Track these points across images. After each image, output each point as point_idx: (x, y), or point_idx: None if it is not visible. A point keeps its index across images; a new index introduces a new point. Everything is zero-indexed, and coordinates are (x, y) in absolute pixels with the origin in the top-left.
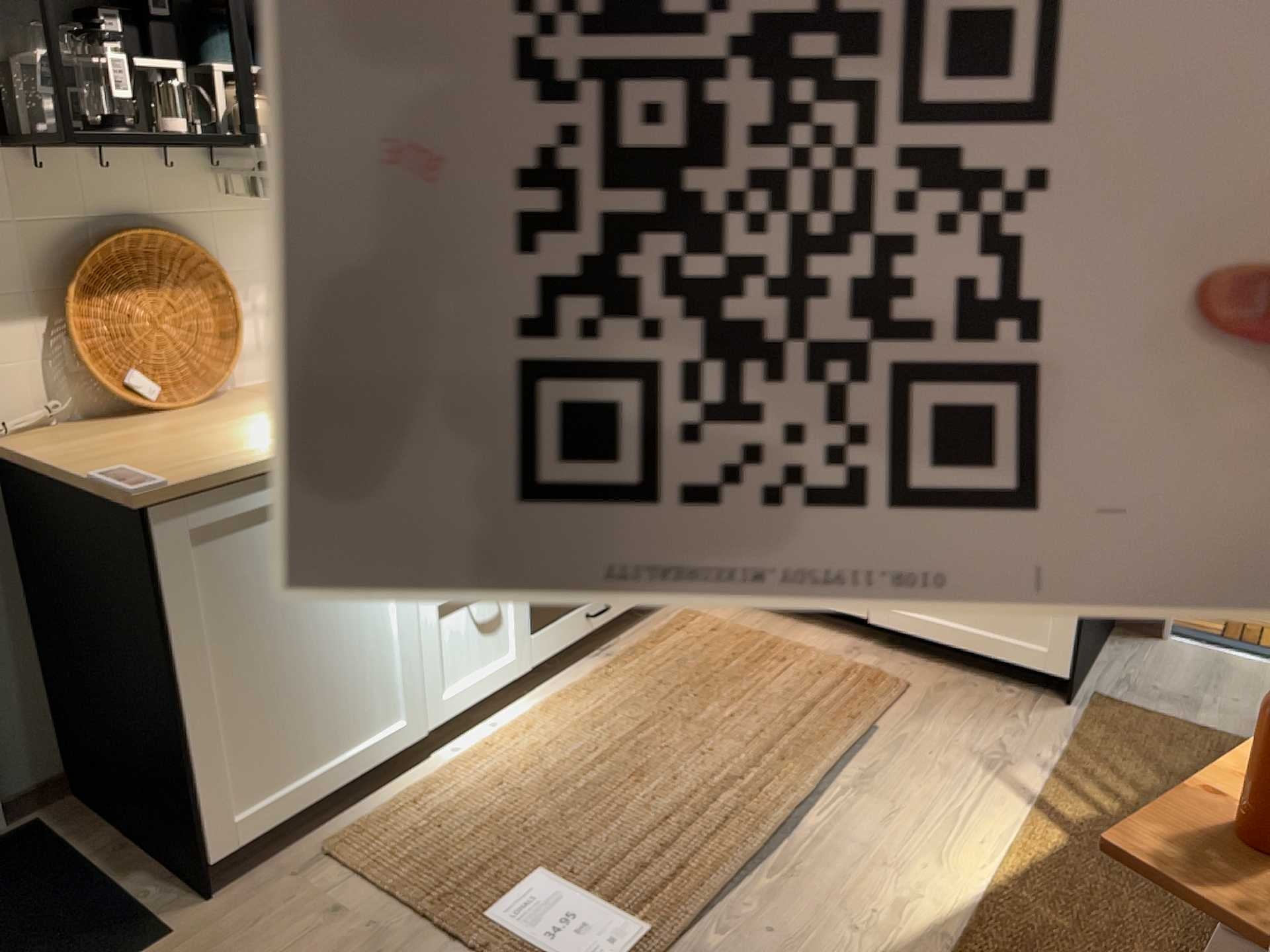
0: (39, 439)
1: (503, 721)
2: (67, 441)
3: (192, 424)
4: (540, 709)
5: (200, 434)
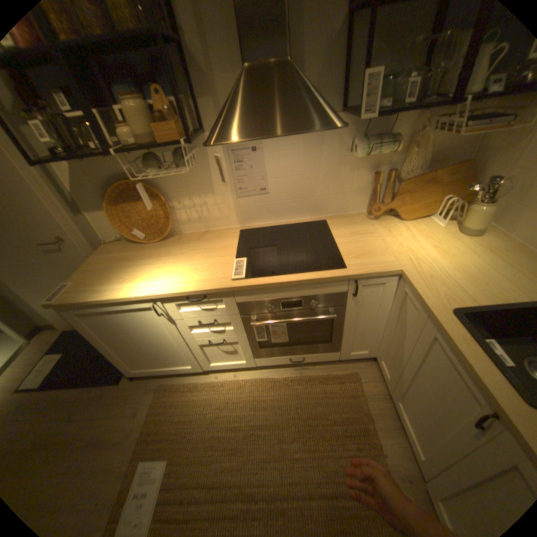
0: (108, 247)
1: (238, 375)
2: (107, 252)
3: (133, 256)
4: (250, 382)
5: (121, 266)
